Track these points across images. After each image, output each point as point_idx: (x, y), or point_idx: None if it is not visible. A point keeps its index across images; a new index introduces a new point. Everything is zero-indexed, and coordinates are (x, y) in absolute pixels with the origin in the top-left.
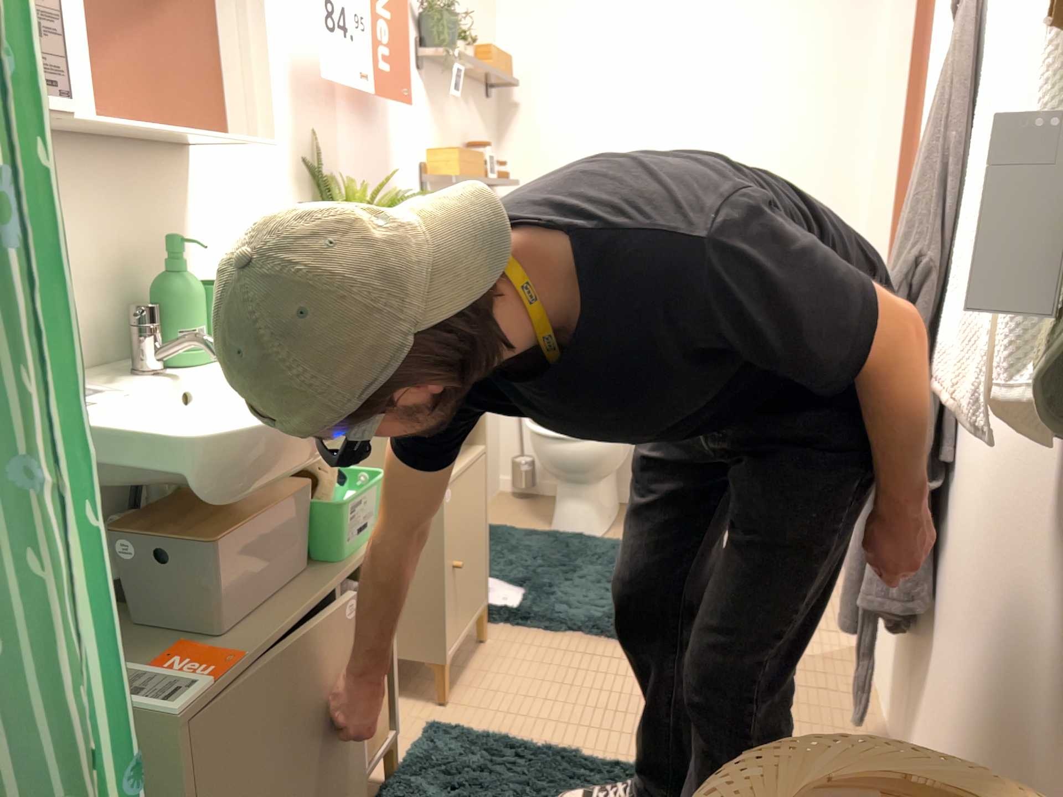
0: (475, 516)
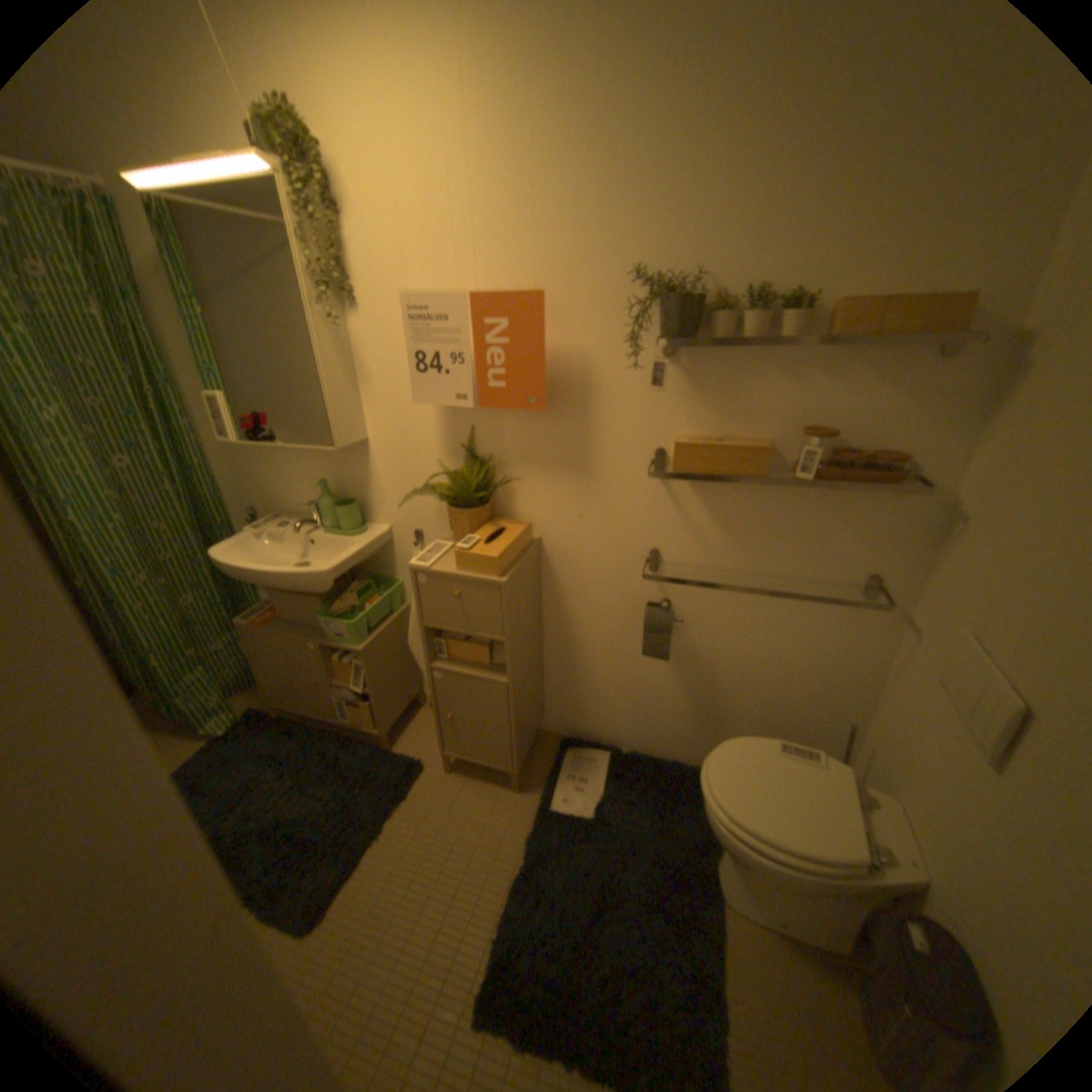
0: (483, 711)
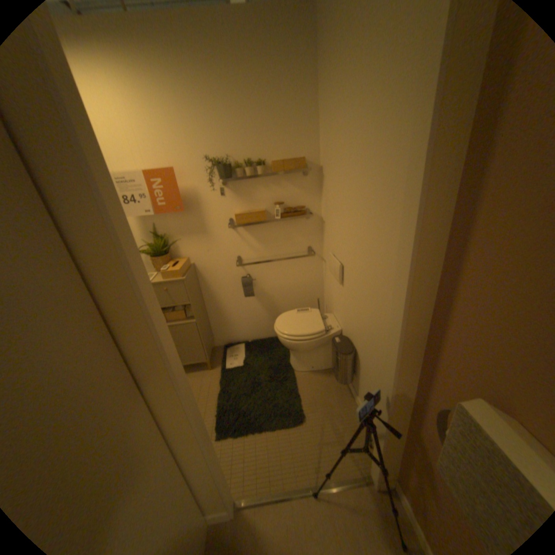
0: (187, 338)
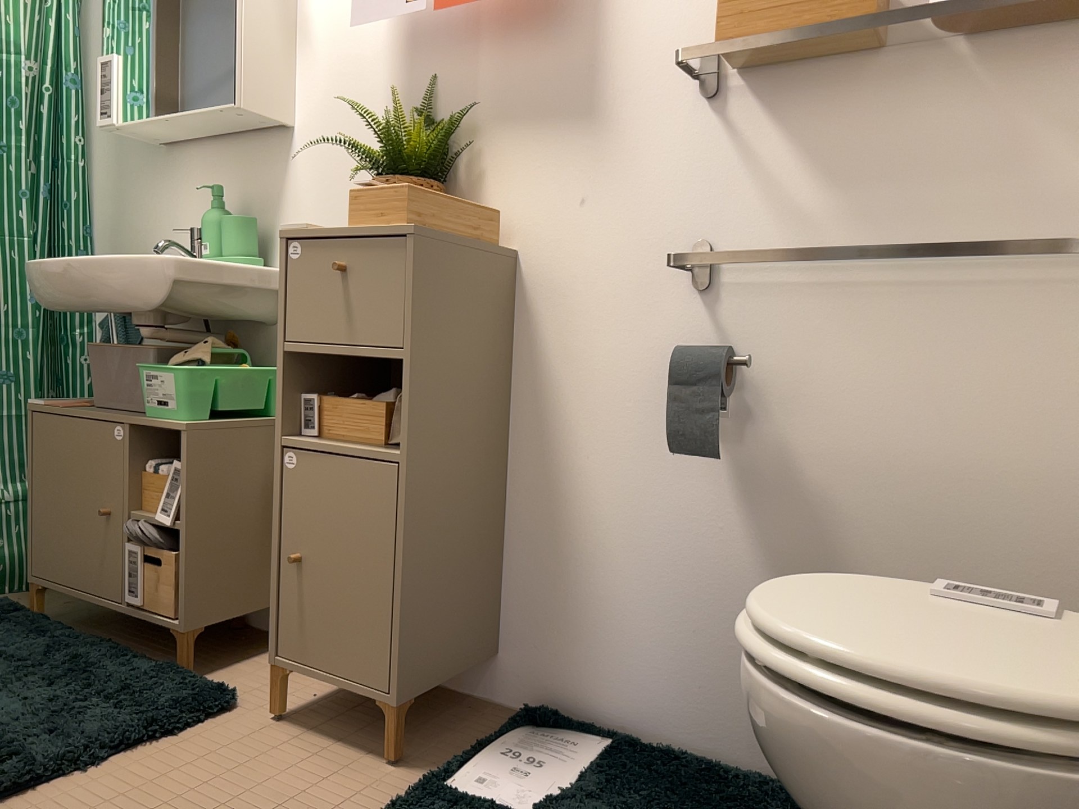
0: (351, 536)
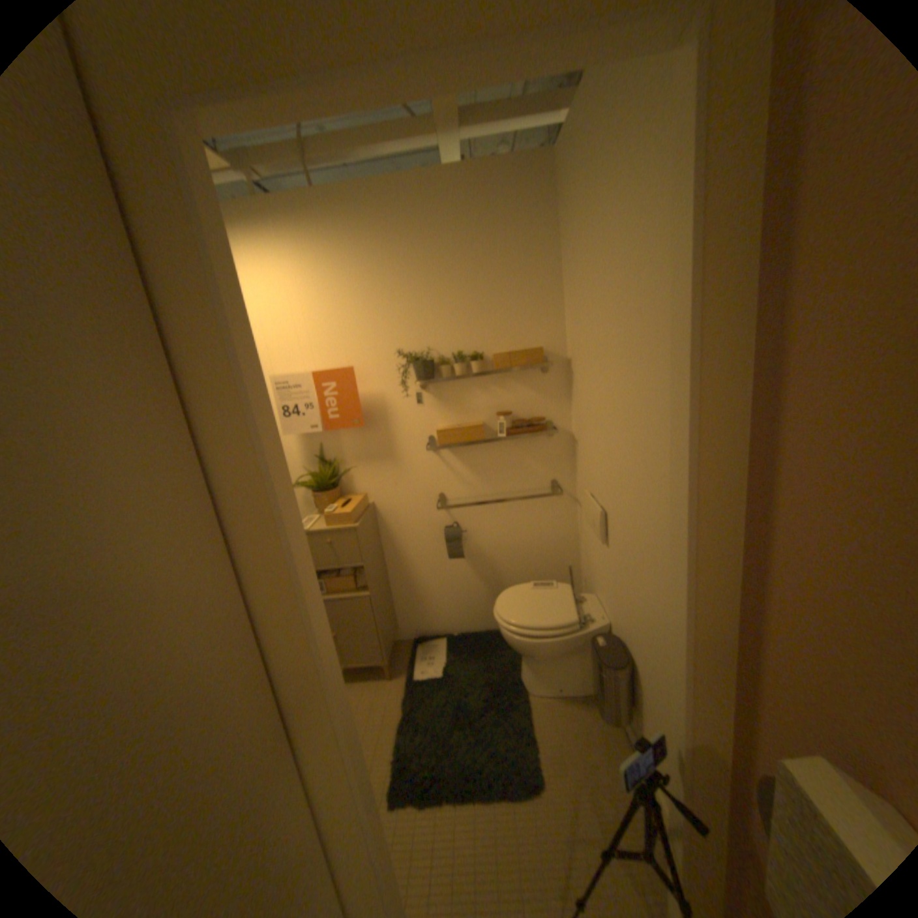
0: (355, 622)
